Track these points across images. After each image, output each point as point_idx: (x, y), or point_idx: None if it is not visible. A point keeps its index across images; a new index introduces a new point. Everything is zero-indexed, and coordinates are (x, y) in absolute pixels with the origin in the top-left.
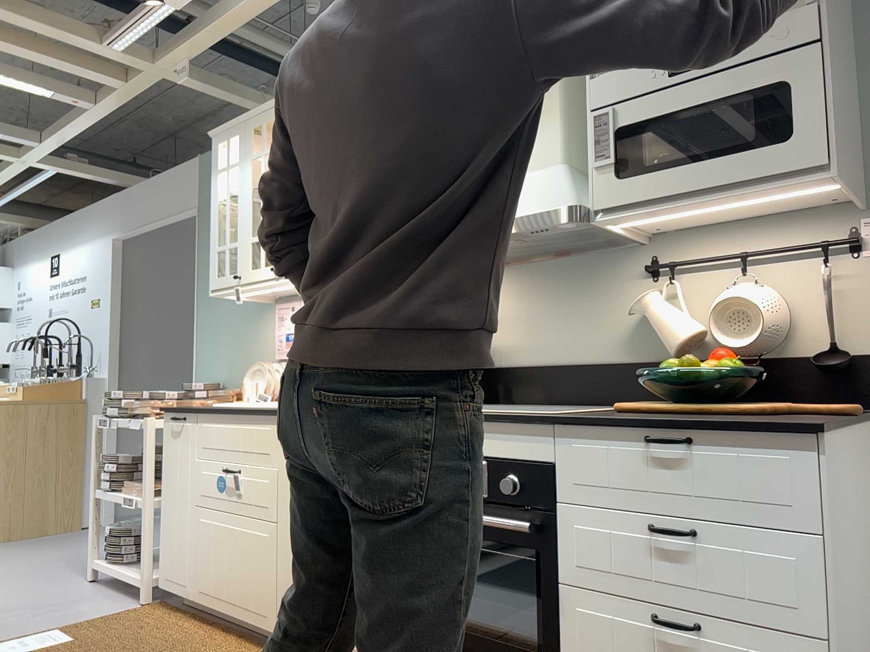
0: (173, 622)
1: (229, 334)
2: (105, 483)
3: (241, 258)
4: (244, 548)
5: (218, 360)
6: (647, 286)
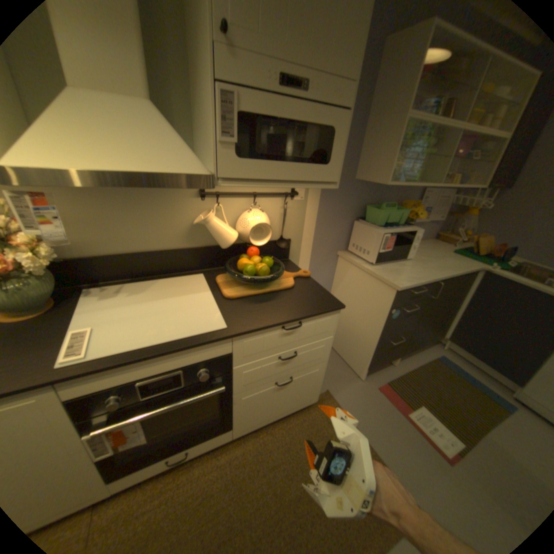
0: None
1: None
2: None
3: None
4: None
5: None
6: (198, 203)
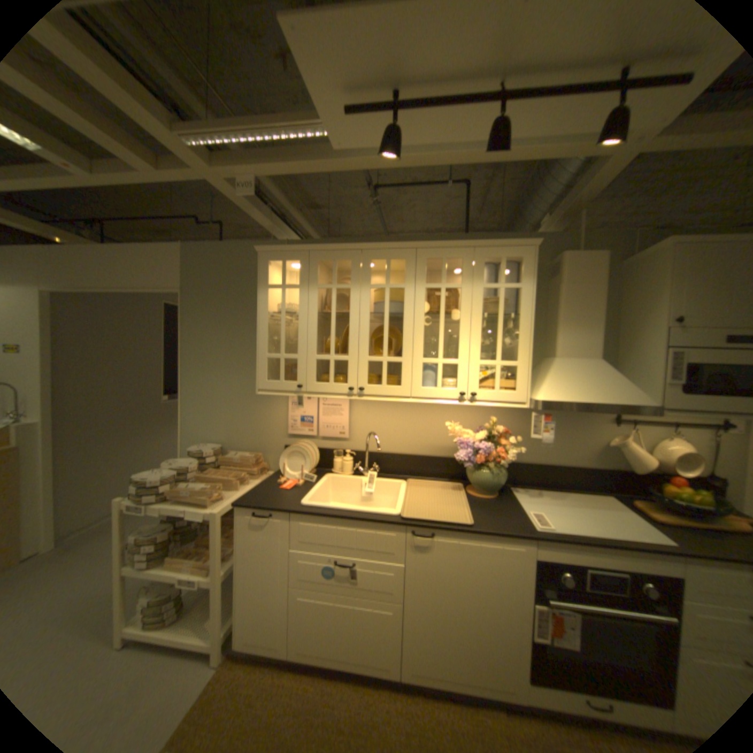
0: (269, 682)
1: (226, 406)
2: (140, 565)
3: (303, 370)
4: (360, 622)
5: (213, 425)
6: (613, 429)
